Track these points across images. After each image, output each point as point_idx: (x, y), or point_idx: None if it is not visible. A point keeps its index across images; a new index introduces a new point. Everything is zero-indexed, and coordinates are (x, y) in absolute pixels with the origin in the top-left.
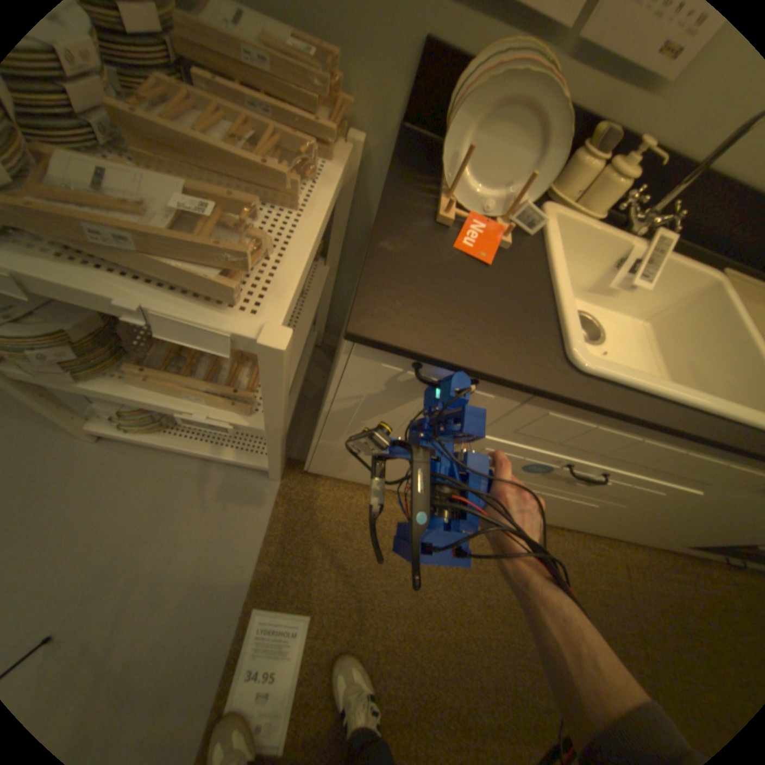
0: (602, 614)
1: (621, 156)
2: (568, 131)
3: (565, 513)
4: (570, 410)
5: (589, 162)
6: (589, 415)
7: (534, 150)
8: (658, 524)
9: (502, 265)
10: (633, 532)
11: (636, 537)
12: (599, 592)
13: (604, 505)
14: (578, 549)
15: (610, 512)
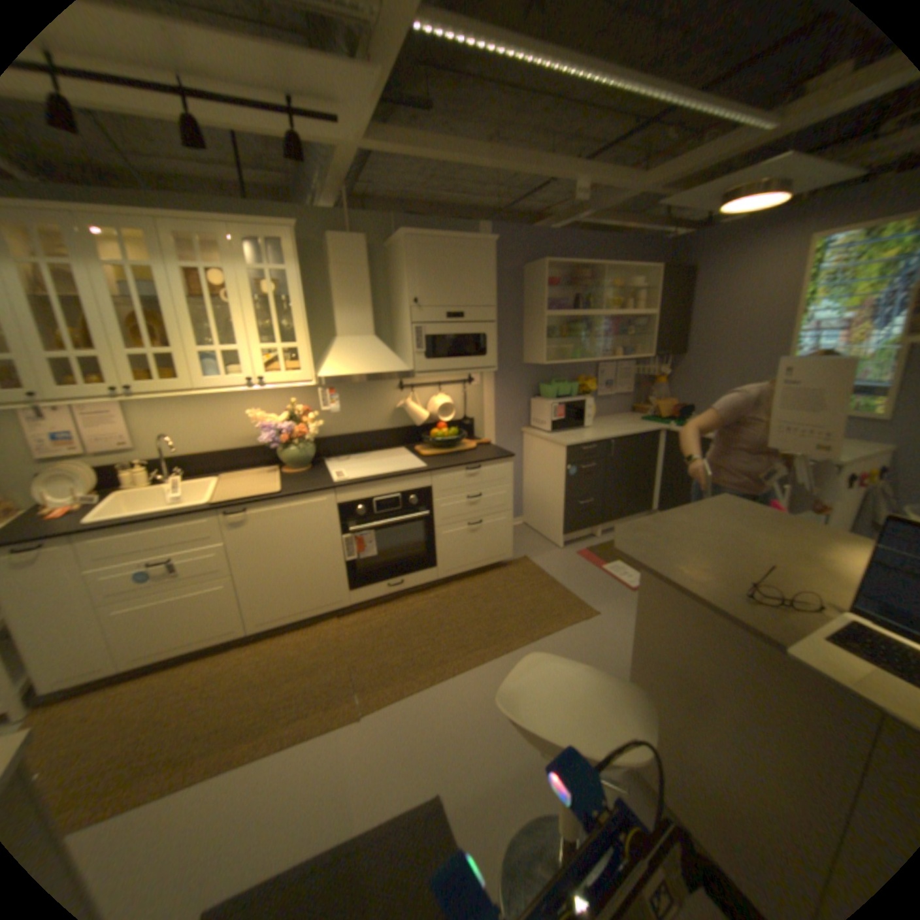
0: (309, 662)
1: (142, 470)
2: (82, 477)
3: (222, 609)
4: (86, 540)
5: (118, 478)
6: (96, 538)
7: (76, 486)
8: (268, 581)
9: (67, 518)
10: (286, 600)
11: (300, 604)
12: (308, 653)
13: (217, 586)
14: (293, 641)
15: (233, 590)
